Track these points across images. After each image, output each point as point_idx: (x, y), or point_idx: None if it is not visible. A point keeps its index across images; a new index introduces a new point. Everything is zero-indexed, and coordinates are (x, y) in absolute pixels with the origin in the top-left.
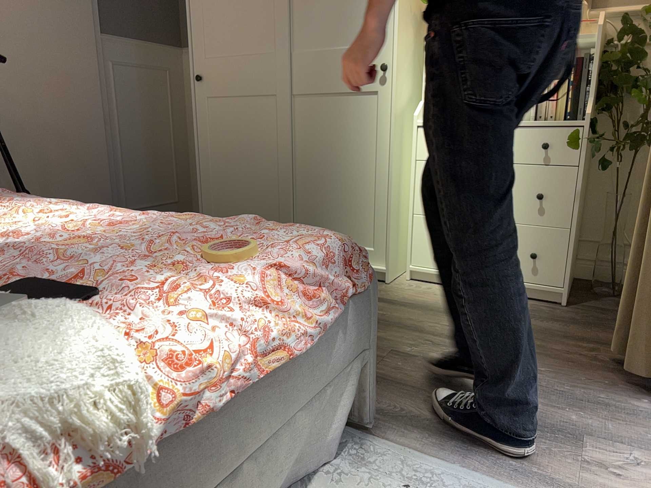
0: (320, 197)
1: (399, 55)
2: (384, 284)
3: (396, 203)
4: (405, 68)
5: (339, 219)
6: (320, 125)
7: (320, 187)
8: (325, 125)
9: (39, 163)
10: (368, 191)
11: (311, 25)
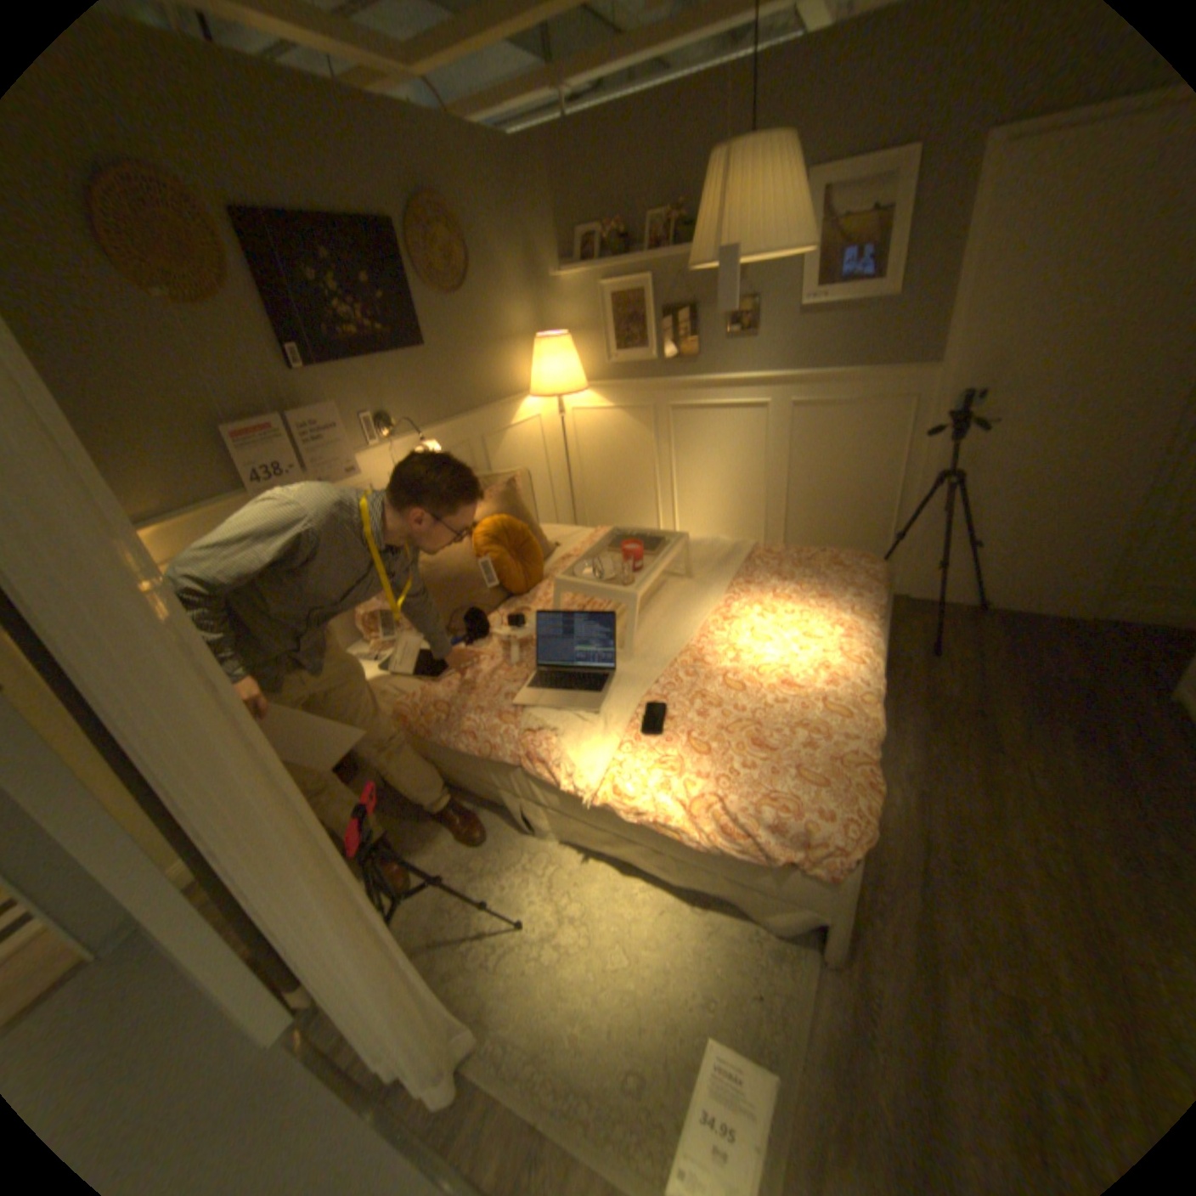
0: None
1: None
2: None
3: None
4: None
5: None
6: None
7: None
8: None
9: (1019, 513)
10: None
11: None
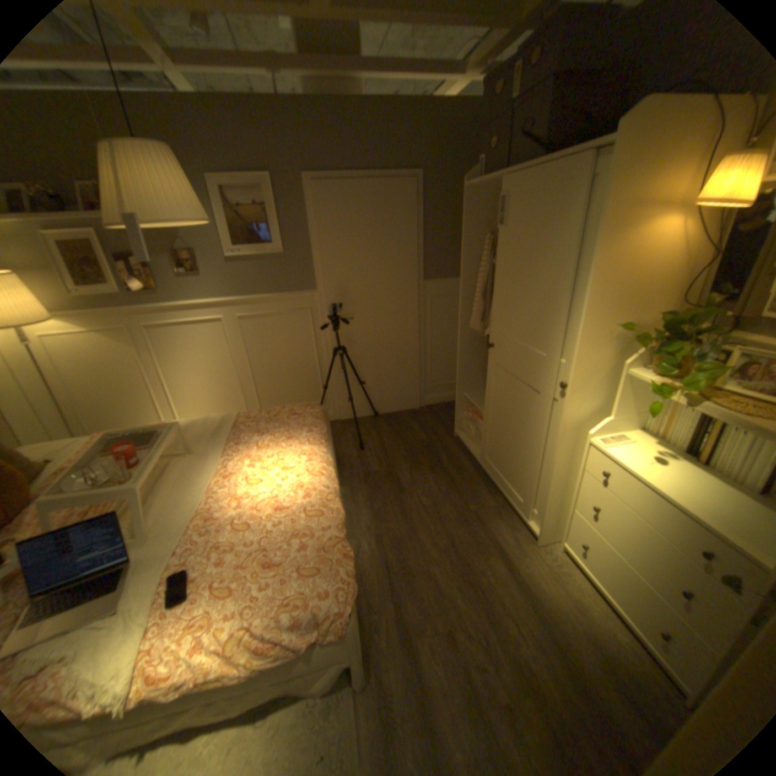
0: (512, 450)
1: (579, 380)
2: (536, 544)
3: (559, 493)
4: (592, 387)
5: (521, 474)
6: (519, 400)
7: (513, 443)
8: (522, 402)
9: (375, 363)
10: (540, 470)
11: (524, 321)
